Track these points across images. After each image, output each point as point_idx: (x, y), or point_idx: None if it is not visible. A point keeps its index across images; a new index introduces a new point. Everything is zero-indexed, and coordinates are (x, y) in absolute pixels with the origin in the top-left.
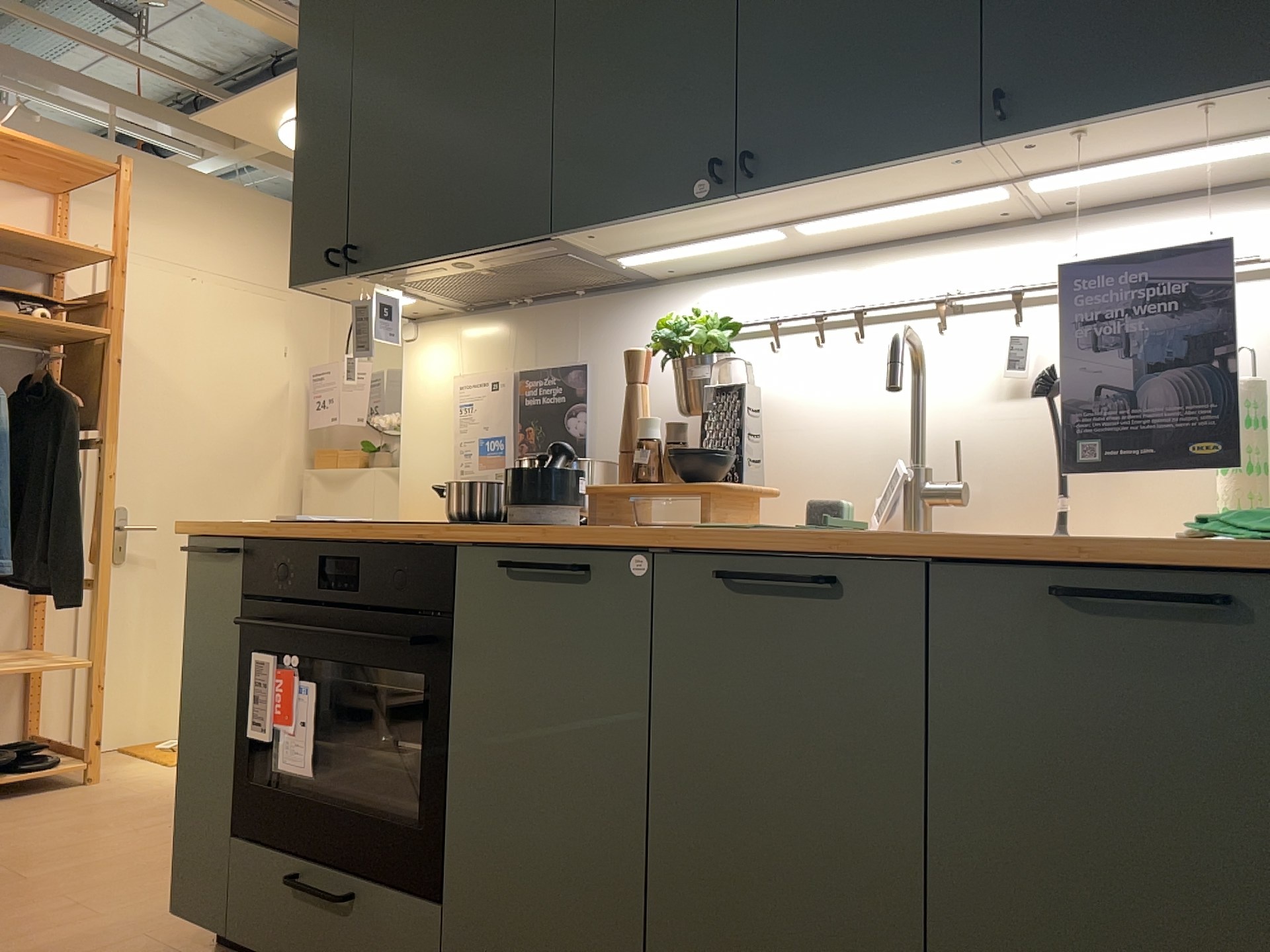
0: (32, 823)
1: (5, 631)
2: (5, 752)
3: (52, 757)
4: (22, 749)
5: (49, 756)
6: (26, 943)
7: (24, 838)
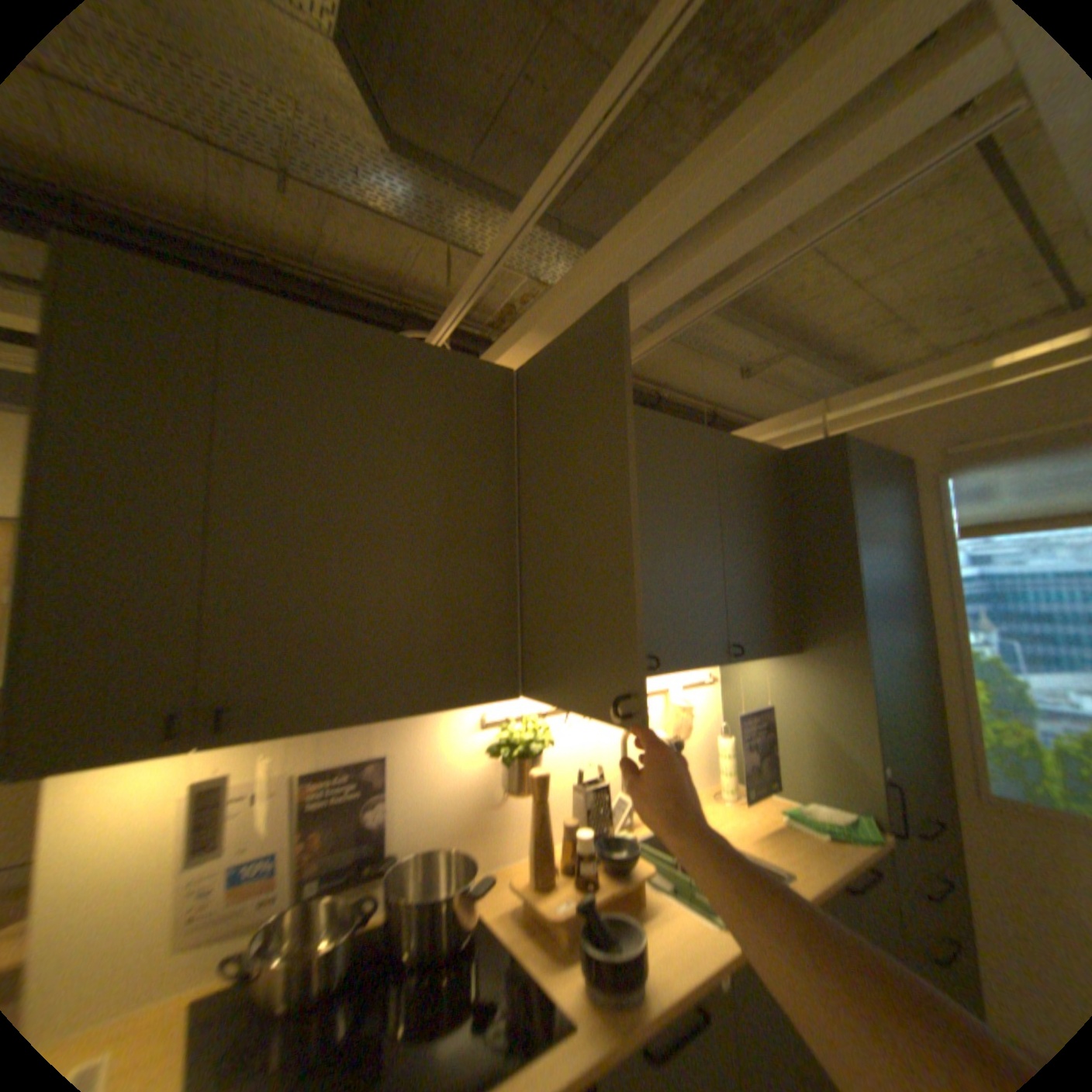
0: None
1: None
2: None
3: None
4: None
5: None
6: None
7: None
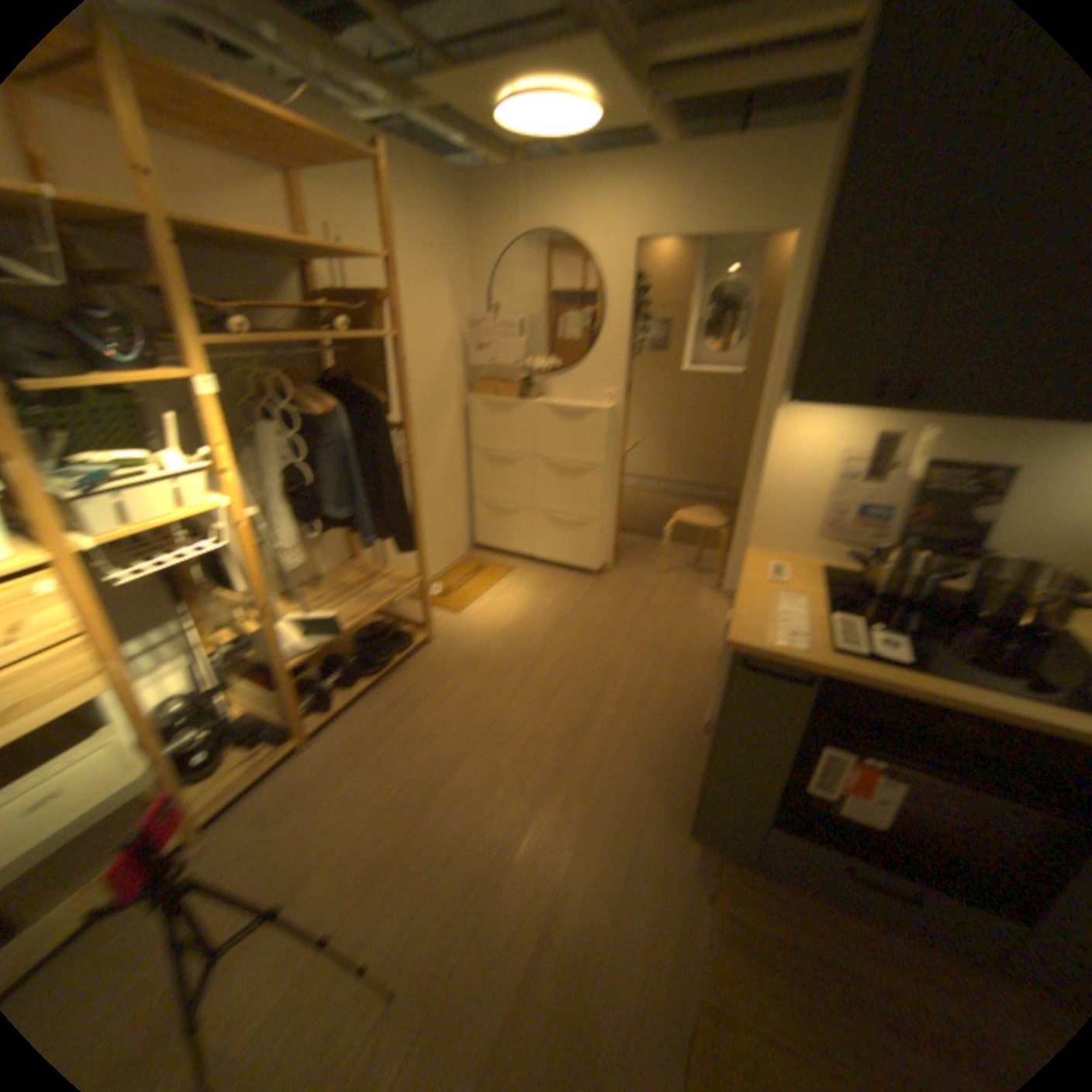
0: (446, 695)
1: (342, 551)
2: (391, 641)
3: (409, 632)
4: (397, 635)
5: (405, 630)
6: (586, 848)
7: (459, 716)
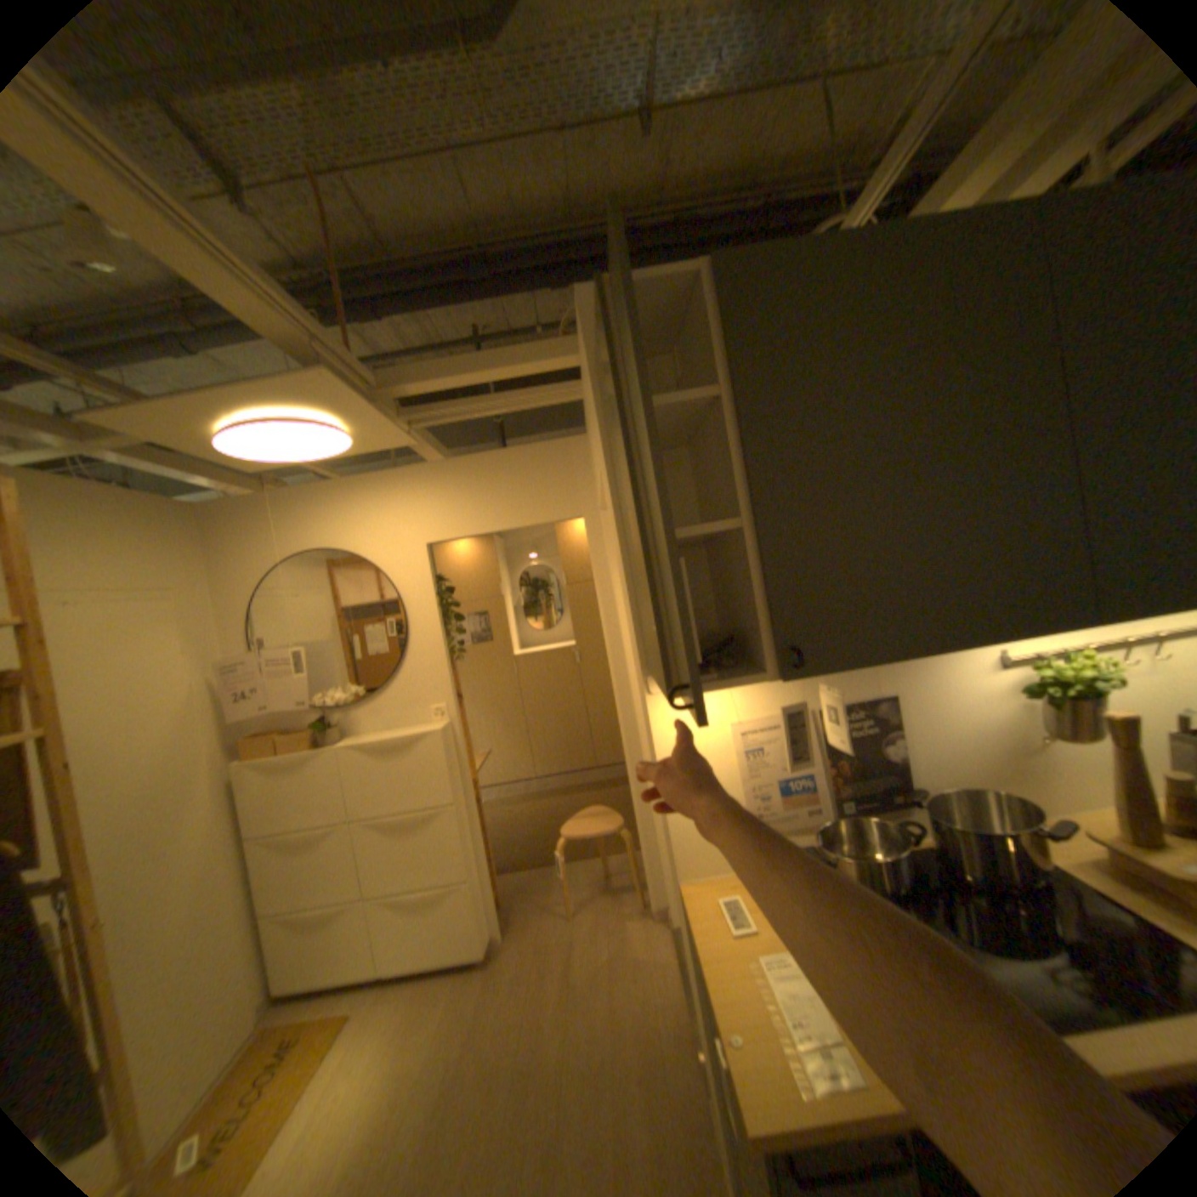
0: None
1: None
2: None
3: None
4: None
5: None
6: None
7: None
